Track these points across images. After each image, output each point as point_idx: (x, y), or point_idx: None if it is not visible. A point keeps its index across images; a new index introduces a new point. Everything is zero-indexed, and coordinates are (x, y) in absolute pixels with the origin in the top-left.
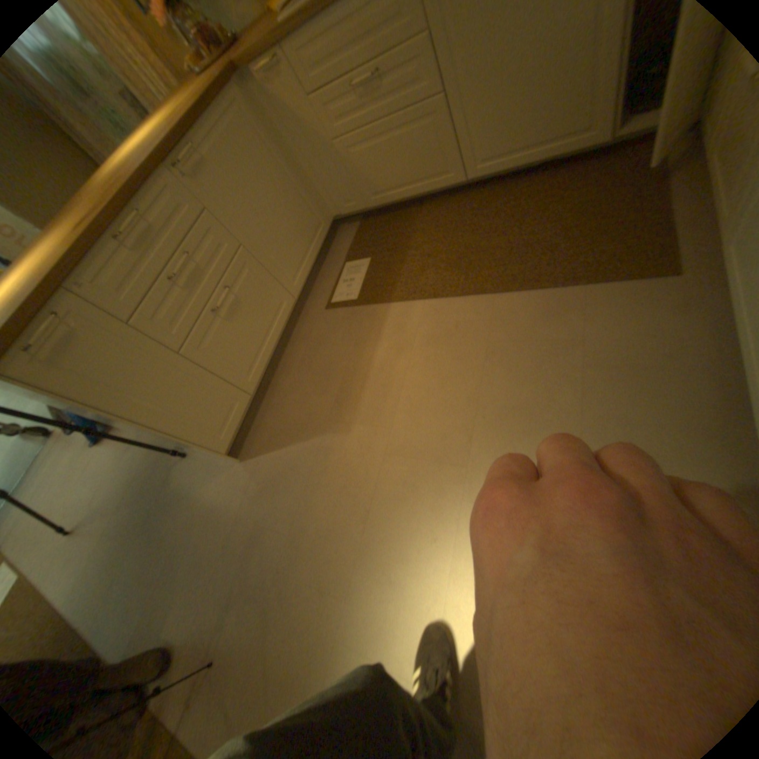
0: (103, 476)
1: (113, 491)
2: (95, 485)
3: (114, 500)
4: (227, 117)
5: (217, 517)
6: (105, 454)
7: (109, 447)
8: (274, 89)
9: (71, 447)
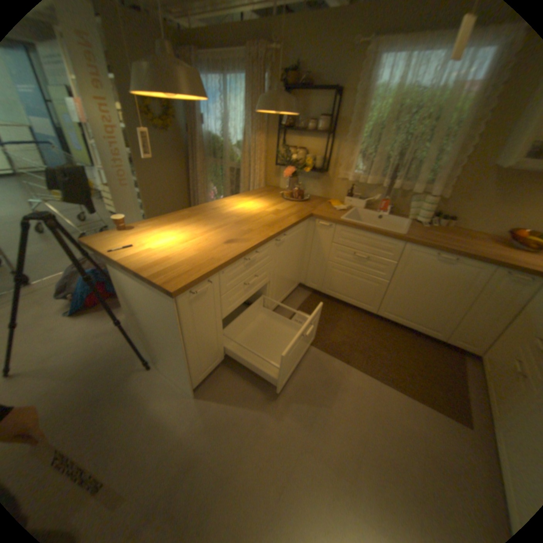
0: (65, 344)
1: (71, 362)
2: (54, 347)
3: (69, 370)
4: (299, 230)
5: (161, 432)
6: (75, 328)
7: (80, 324)
8: (320, 231)
9: (43, 305)
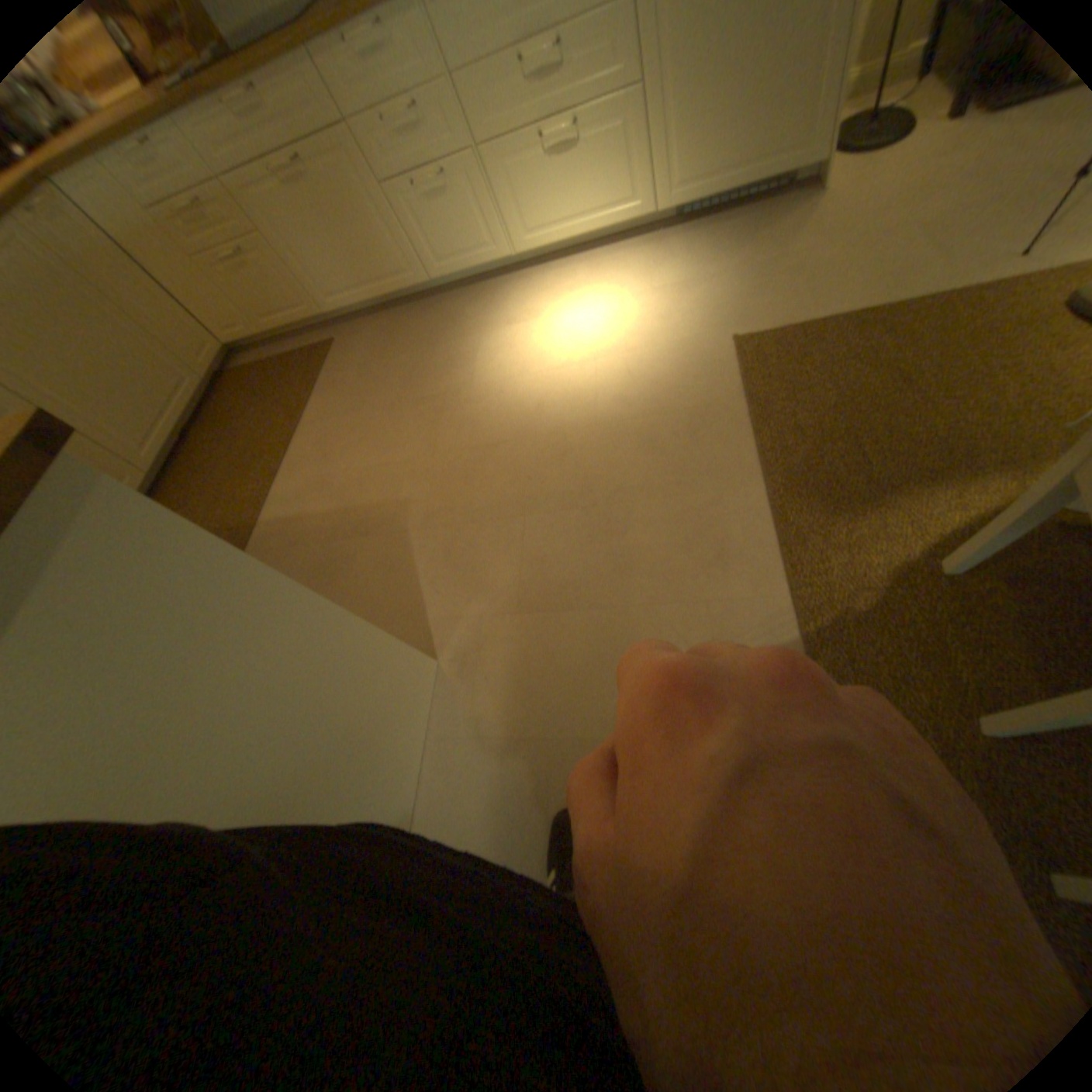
0: None
1: None
2: None
3: None
4: None
5: (523, 656)
6: None
7: None
8: None
9: None
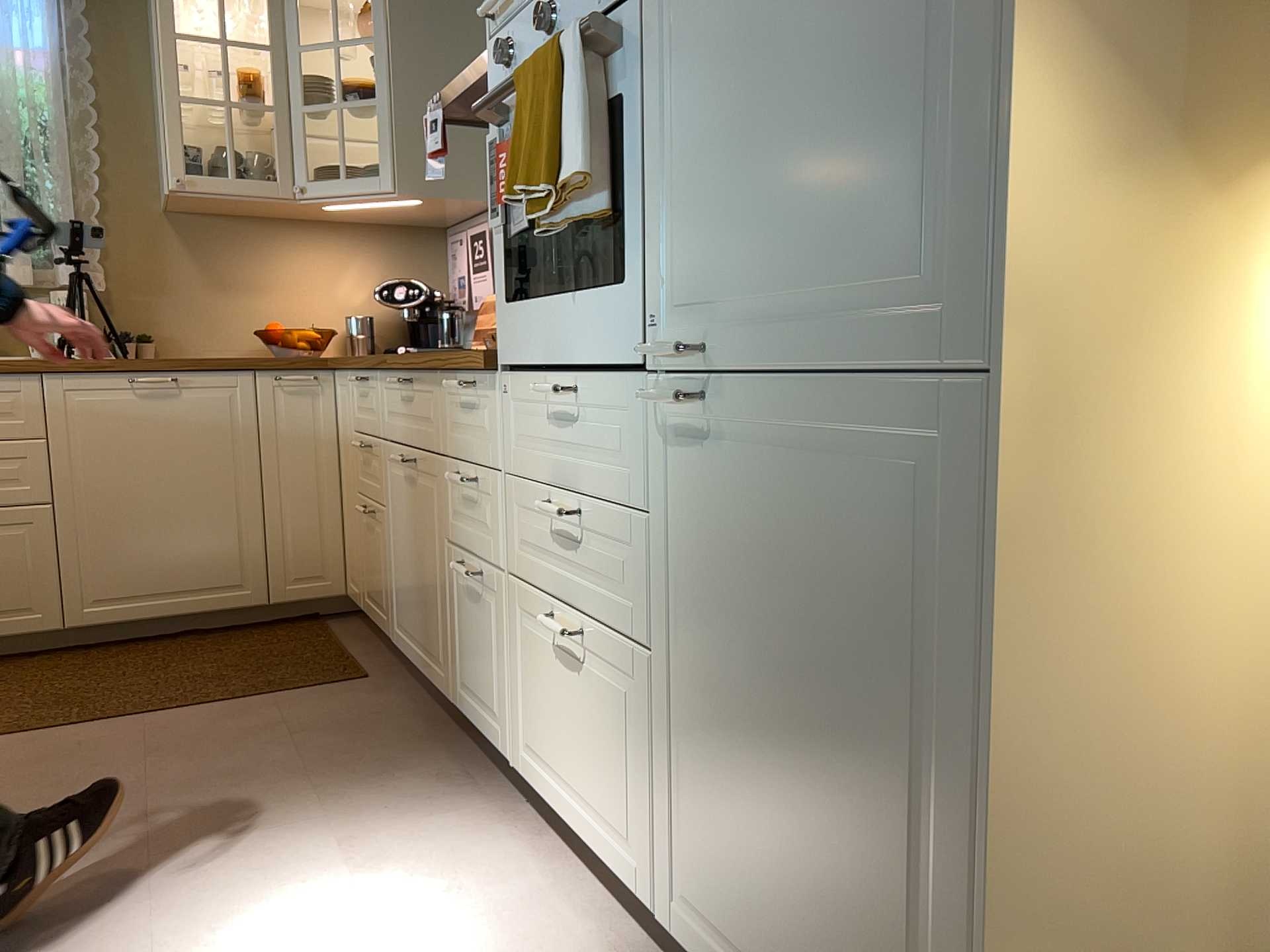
0: None
1: None
2: None
3: None
4: None
5: None
6: None
7: None
8: None
9: None
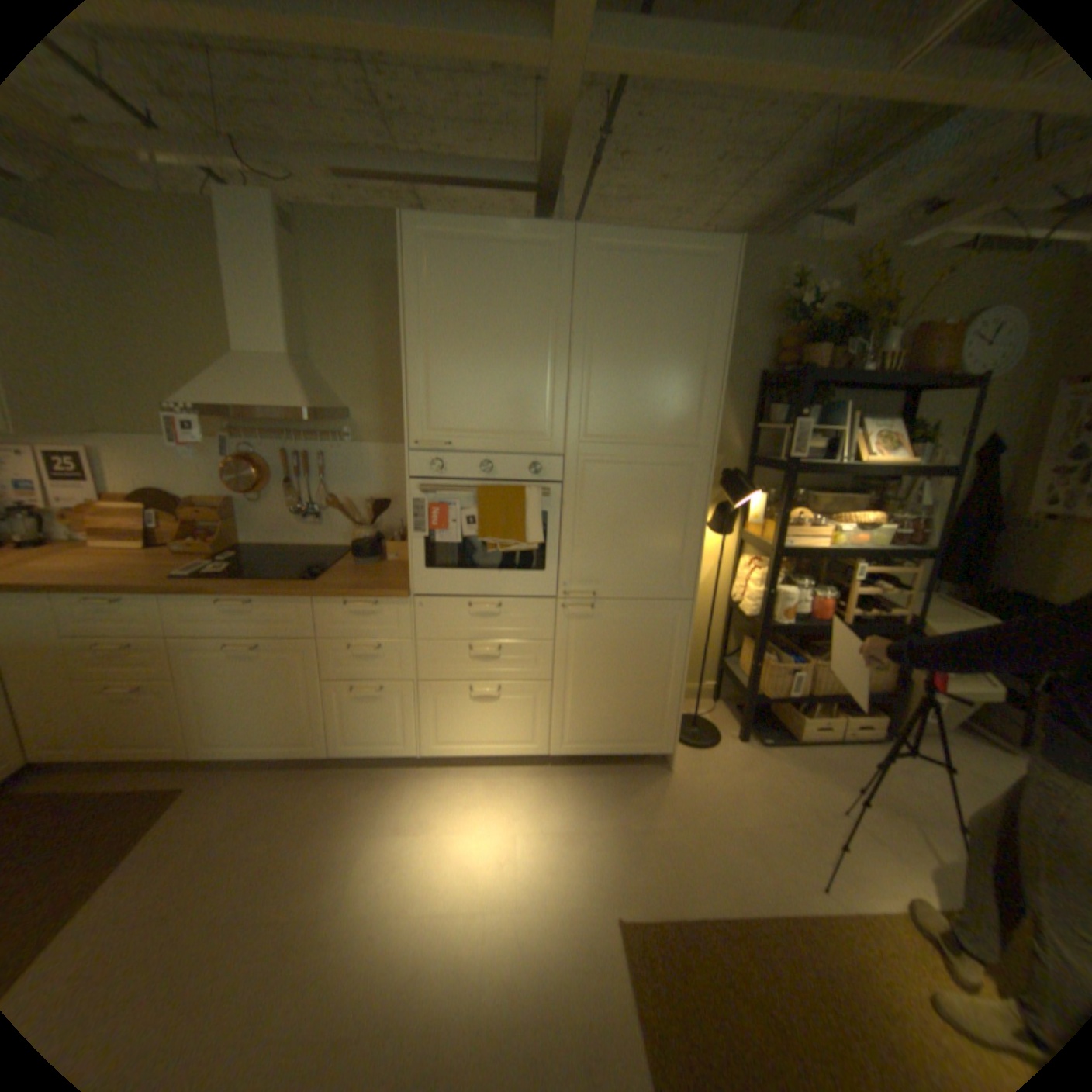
0: None
1: None
2: None
3: None
4: None
5: None
6: None
7: None
8: None
9: None
